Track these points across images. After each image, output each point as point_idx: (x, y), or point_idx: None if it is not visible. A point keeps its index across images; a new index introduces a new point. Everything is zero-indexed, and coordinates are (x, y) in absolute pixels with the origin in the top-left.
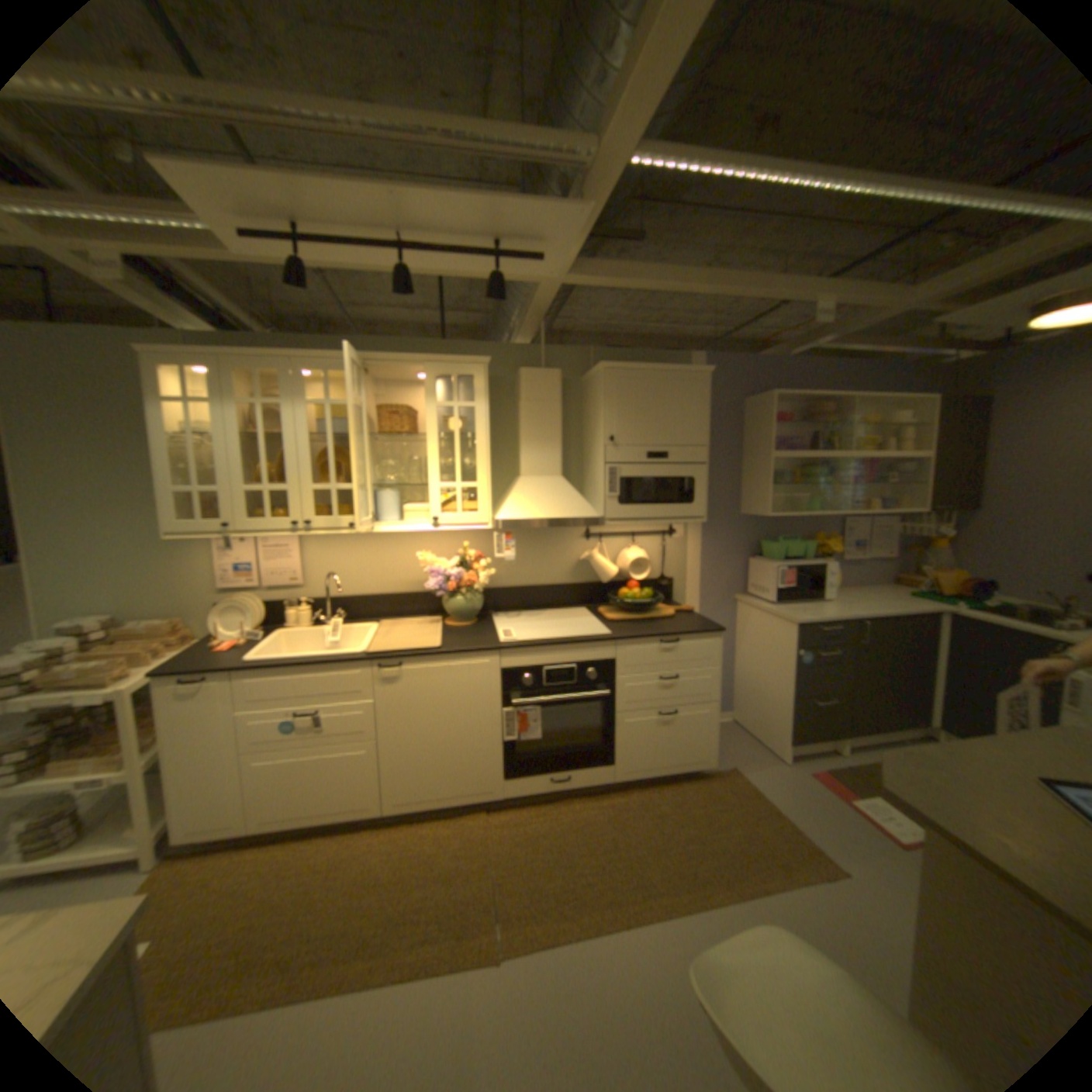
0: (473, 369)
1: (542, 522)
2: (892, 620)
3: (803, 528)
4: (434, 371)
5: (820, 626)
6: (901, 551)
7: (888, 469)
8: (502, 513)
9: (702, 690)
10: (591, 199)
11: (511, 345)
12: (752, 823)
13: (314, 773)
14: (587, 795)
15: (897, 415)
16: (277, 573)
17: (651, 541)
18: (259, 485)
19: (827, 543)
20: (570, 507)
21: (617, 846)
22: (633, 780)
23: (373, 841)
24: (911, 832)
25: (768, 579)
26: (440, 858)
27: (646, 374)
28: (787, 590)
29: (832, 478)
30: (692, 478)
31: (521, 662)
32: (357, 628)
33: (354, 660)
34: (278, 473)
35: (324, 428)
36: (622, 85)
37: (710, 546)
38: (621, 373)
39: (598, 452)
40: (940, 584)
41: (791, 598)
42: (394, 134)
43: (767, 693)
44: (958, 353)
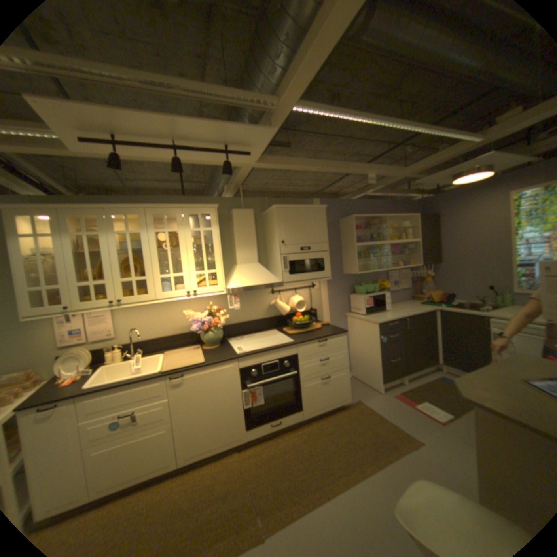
0: (209, 210)
1: (250, 287)
2: (417, 316)
3: (371, 277)
4: (187, 212)
5: (388, 323)
6: (412, 284)
7: (403, 247)
8: (231, 284)
9: (340, 363)
10: (272, 126)
11: (226, 198)
12: (374, 427)
13: (133, 450)
14: (290, 429)
15: (404, 223)
16: (98, 332)
17: (304, 291)
18: (85, 281)
19: (382, 283)
20: (265, 278)
21: (312, 455)
22: (312, 417)
23: (173, 484)
24: (443, 416)
25: (360, 303)
26: (216, 485)
27: (296, 210)
28: (370, 308)
29: (381, 253)
30: (322, 258)
31: (249, 363)
32: (151, 358)
33: (154, 377)
34: (99, 273)
35: (125, 246)
36: (292, 74)
37: (331, 290)
38: (284, 210)
39: (276, 249)
40: (430, 297)
41: (372, 312)
42: (173, 90)
43: (367, 359)
44: (421, 196)
